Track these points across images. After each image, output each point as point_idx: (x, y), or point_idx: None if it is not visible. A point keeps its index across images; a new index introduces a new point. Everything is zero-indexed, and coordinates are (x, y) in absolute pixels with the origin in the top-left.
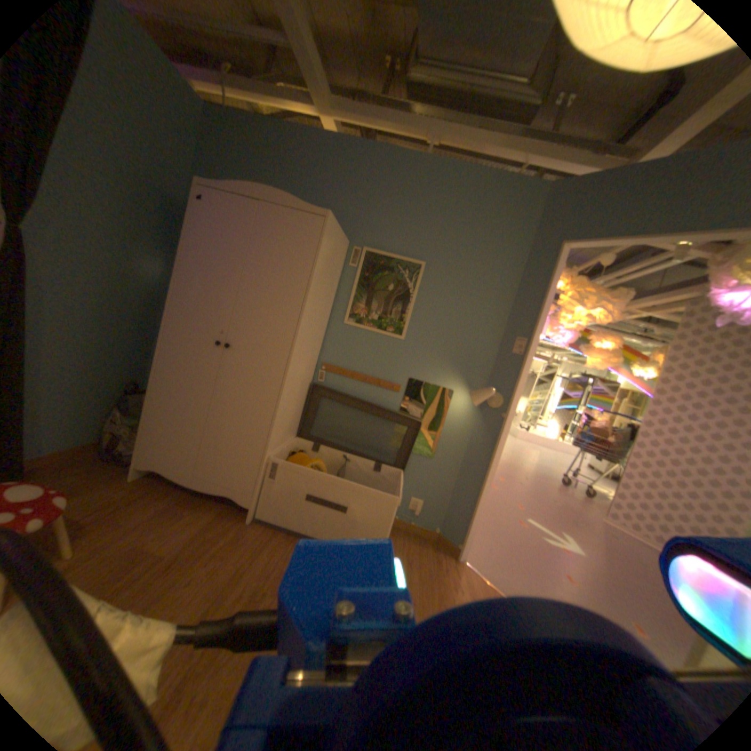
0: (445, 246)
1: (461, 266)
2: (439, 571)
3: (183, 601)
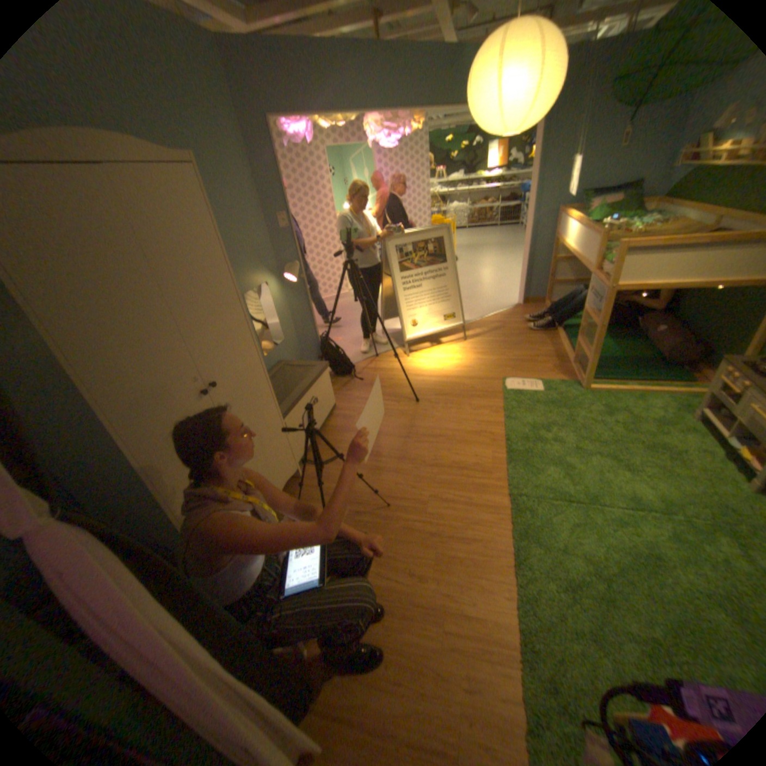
0: (189, 140)
1: (212, 161)
2: (338, 383)
3: (382, 485)
